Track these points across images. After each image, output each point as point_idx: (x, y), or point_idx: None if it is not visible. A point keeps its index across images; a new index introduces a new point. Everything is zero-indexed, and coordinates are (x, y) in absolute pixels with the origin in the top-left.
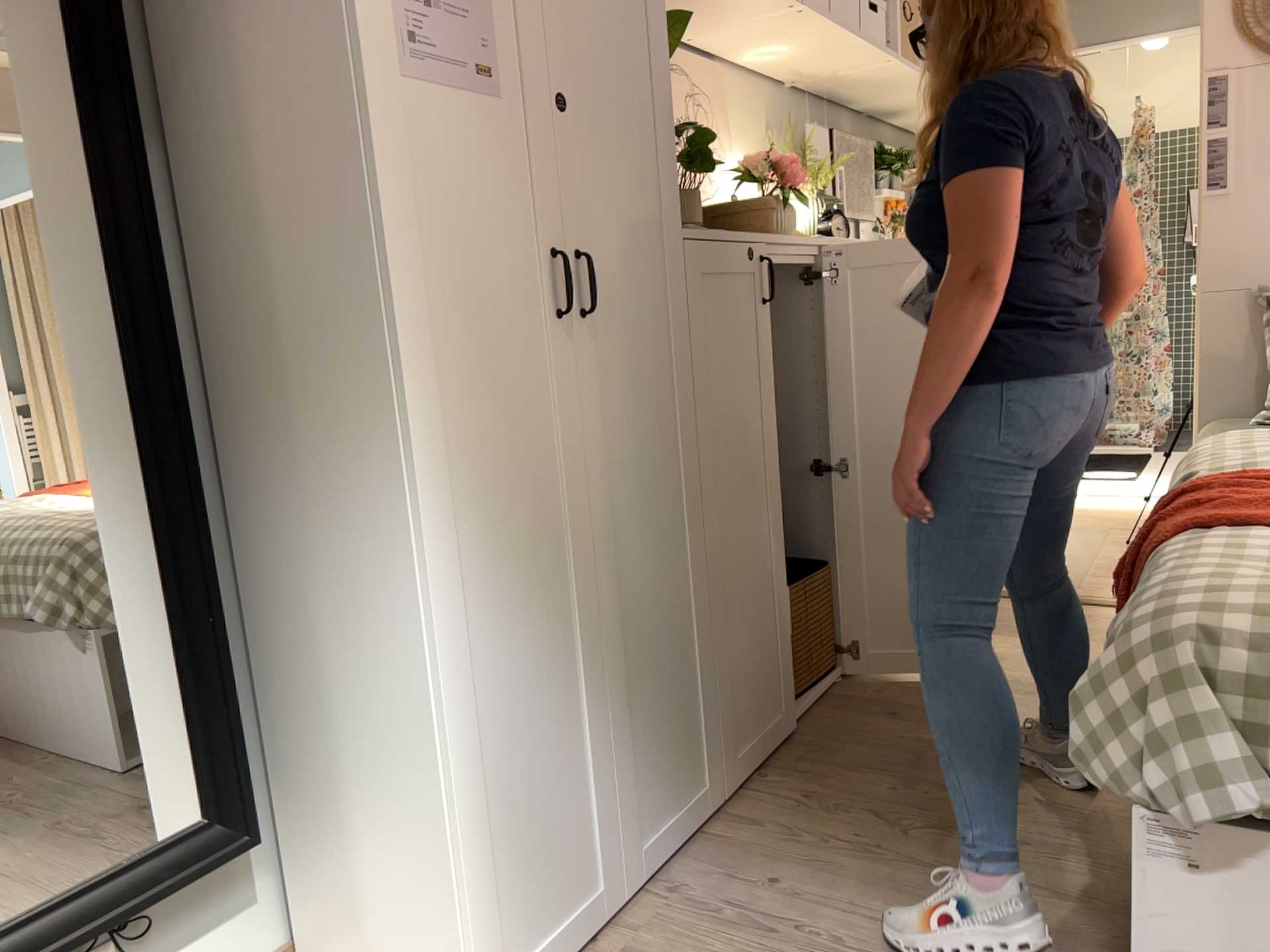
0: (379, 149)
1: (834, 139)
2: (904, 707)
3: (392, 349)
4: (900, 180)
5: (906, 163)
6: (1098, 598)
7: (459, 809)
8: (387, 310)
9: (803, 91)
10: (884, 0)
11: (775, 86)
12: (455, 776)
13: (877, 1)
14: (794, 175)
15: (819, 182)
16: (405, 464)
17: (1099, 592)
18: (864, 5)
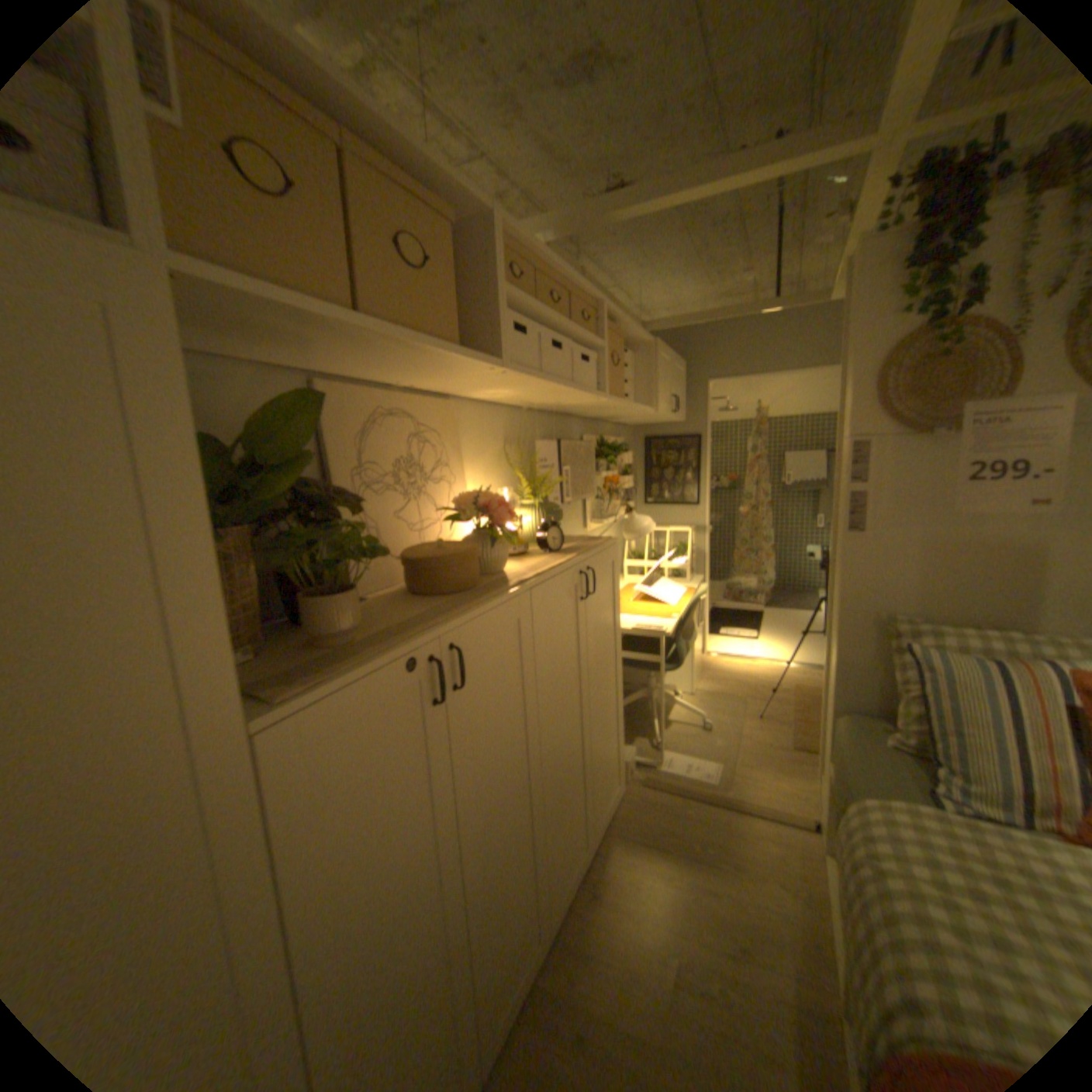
0: None
1: (566, 439)
2: (589, 1014)
3: None
4: (615, 459)
5: (620, 445)
6: (746, 805)
7: None
8: None
9: (538, 409)
10: (595, 349)
11: (512, 408)
12: None
13: (591, 348)
14: (508, 507)
15: (542, 491)
16: None
17: (745, 791)
18: (580, 351)
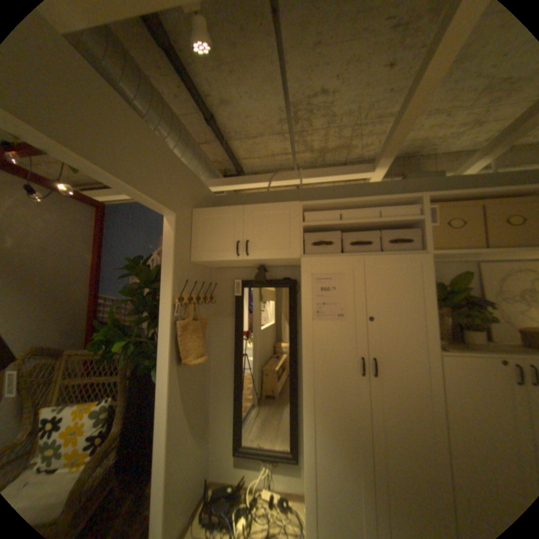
0: (306, 336)
1: None
2: None
3: (303, 377)
4: None
5: None
6: None
7: (309, 492)
8: (303, 369)
9: None
10: None
11: None
12: (309, 483)
13: None
14: None
15: None
16: (303, 403)
17: None
18: None
